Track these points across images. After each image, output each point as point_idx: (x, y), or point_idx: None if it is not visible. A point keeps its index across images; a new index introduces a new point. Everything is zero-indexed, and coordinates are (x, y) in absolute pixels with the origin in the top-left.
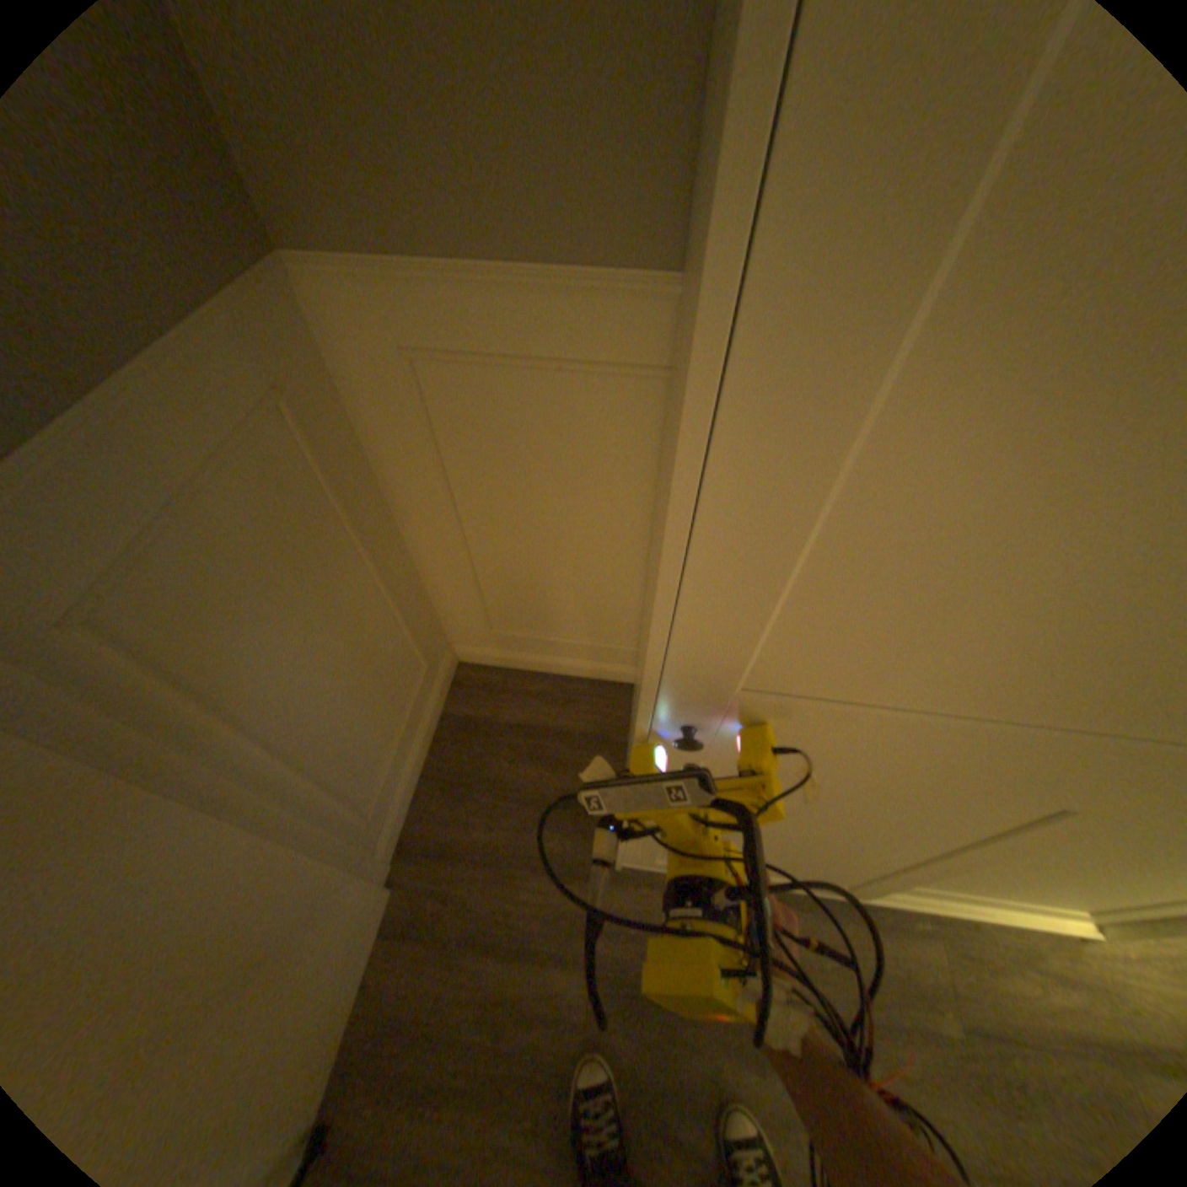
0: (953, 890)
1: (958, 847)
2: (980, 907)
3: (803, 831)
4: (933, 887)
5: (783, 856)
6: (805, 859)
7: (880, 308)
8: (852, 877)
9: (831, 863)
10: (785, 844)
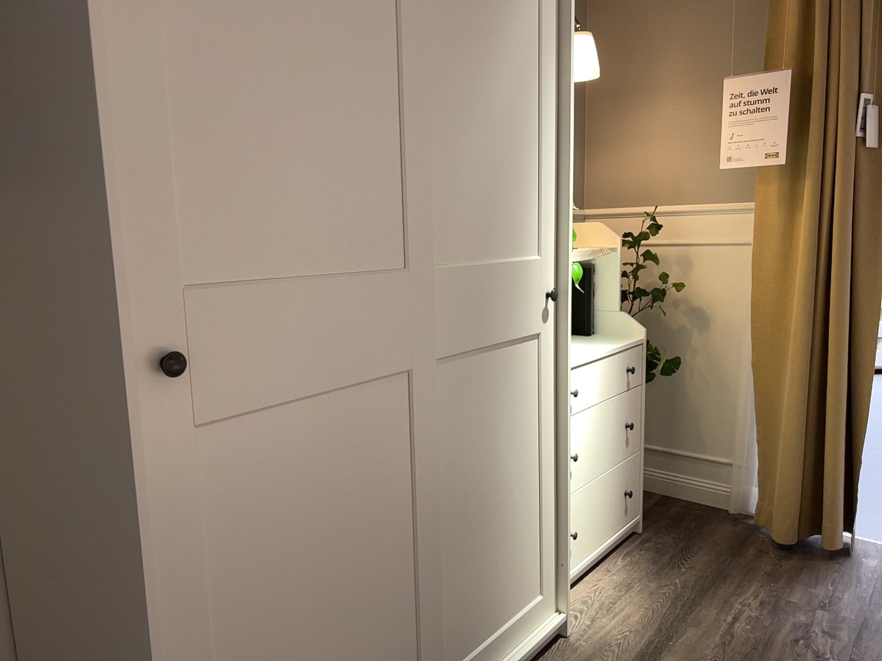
0: (473, 641)
1: (409, 492)
2: (503, 657)
3: (320, 559)
4: (462, 650)
5: (335, 659)
6: (353, 648)
7: (149, 1)
8: (403, 660)
9: (373, 634)
10: (322, 613)
